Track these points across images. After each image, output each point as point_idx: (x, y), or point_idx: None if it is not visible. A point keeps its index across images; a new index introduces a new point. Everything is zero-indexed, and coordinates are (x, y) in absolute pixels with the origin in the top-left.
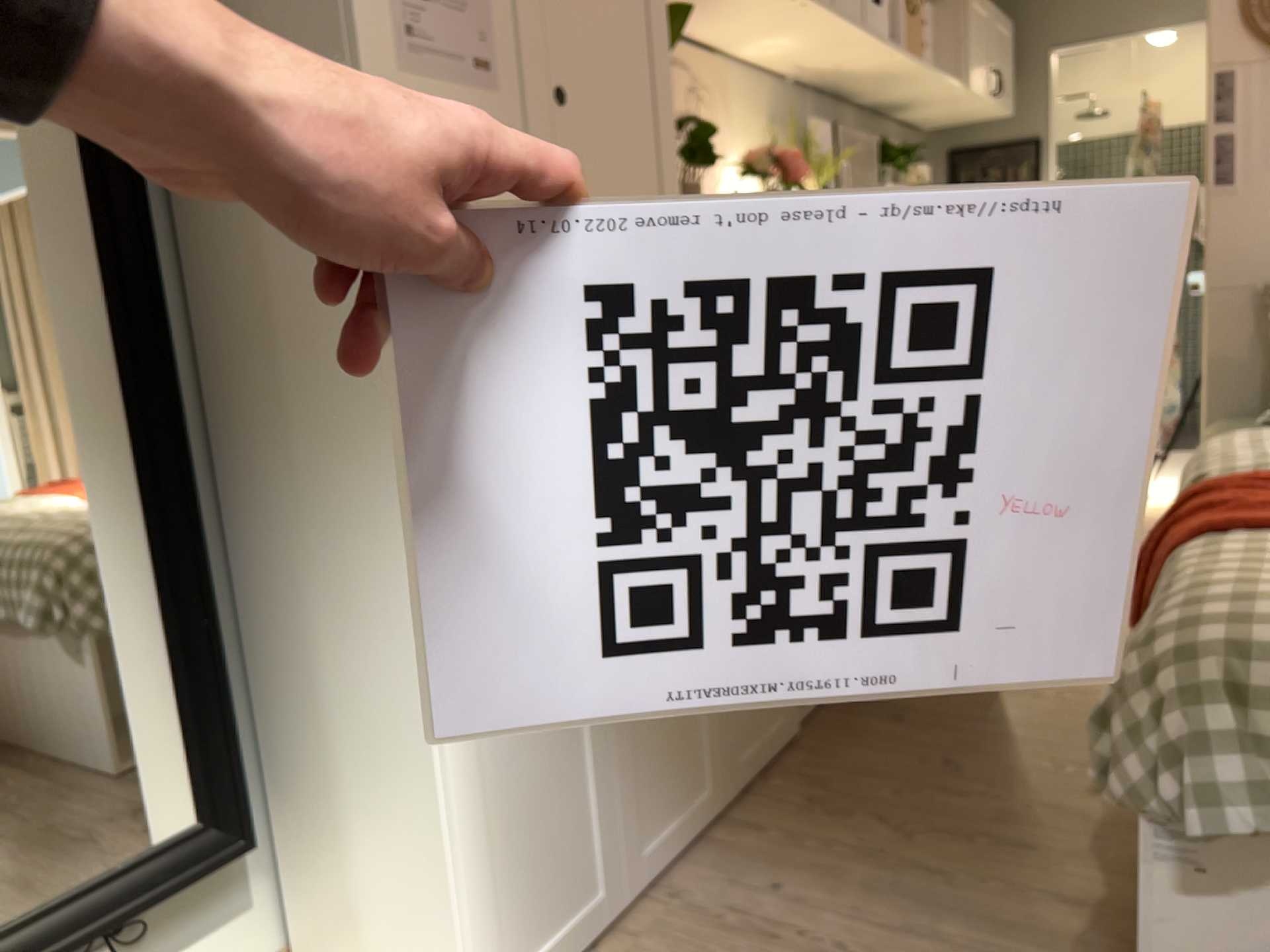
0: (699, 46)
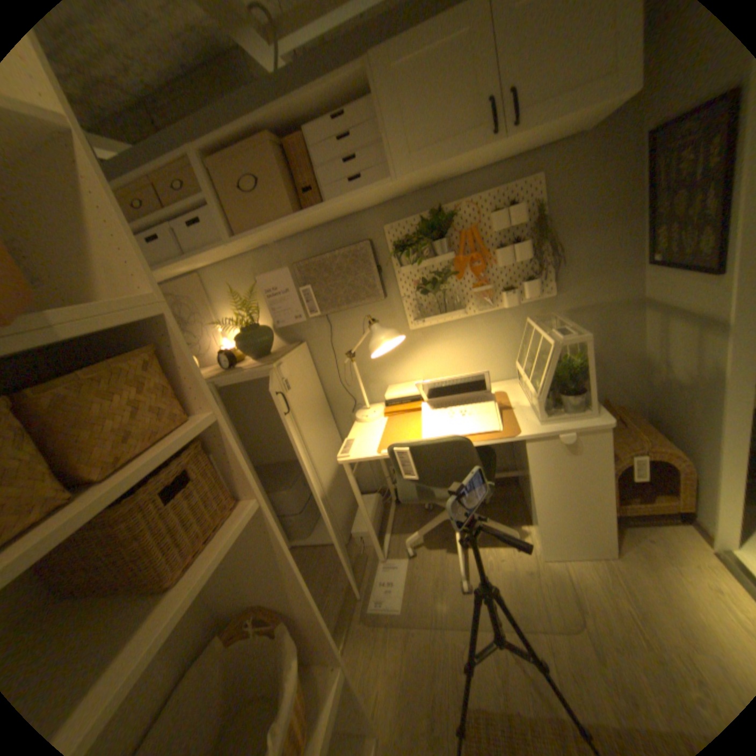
0: (182, 275)
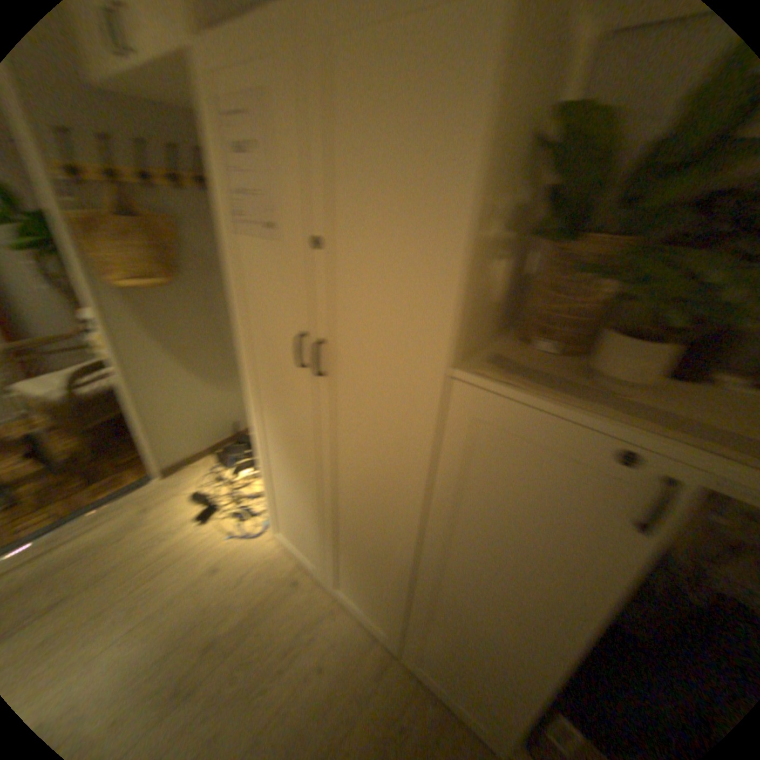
0: None
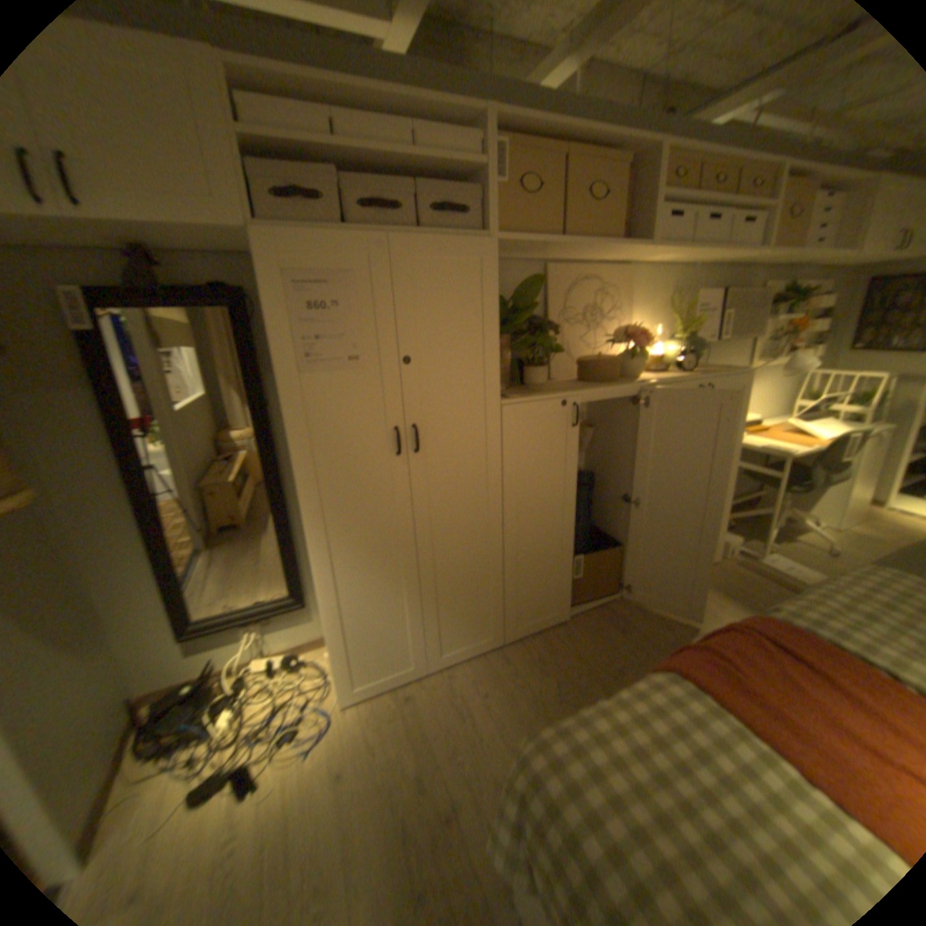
0: (615, 263)
